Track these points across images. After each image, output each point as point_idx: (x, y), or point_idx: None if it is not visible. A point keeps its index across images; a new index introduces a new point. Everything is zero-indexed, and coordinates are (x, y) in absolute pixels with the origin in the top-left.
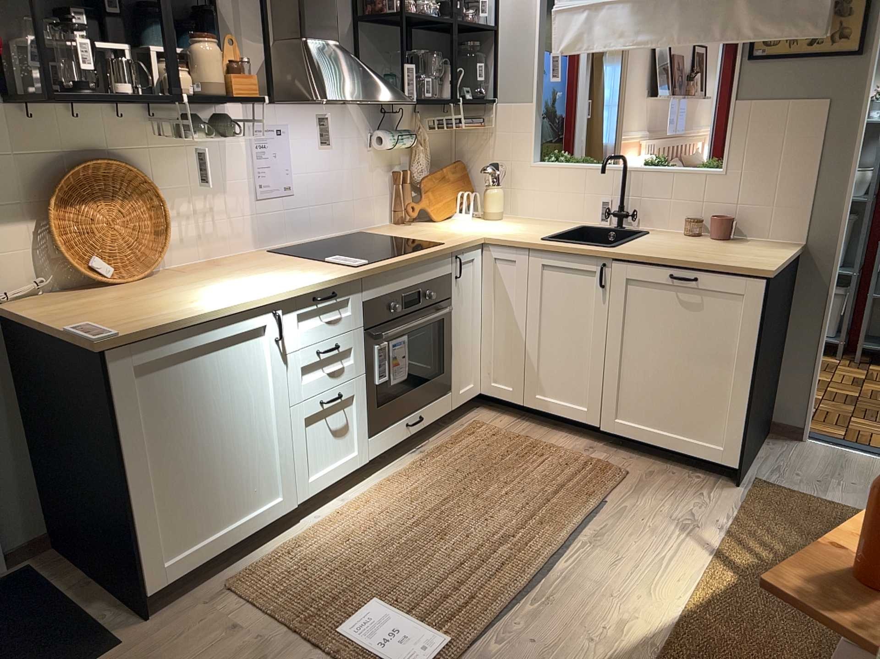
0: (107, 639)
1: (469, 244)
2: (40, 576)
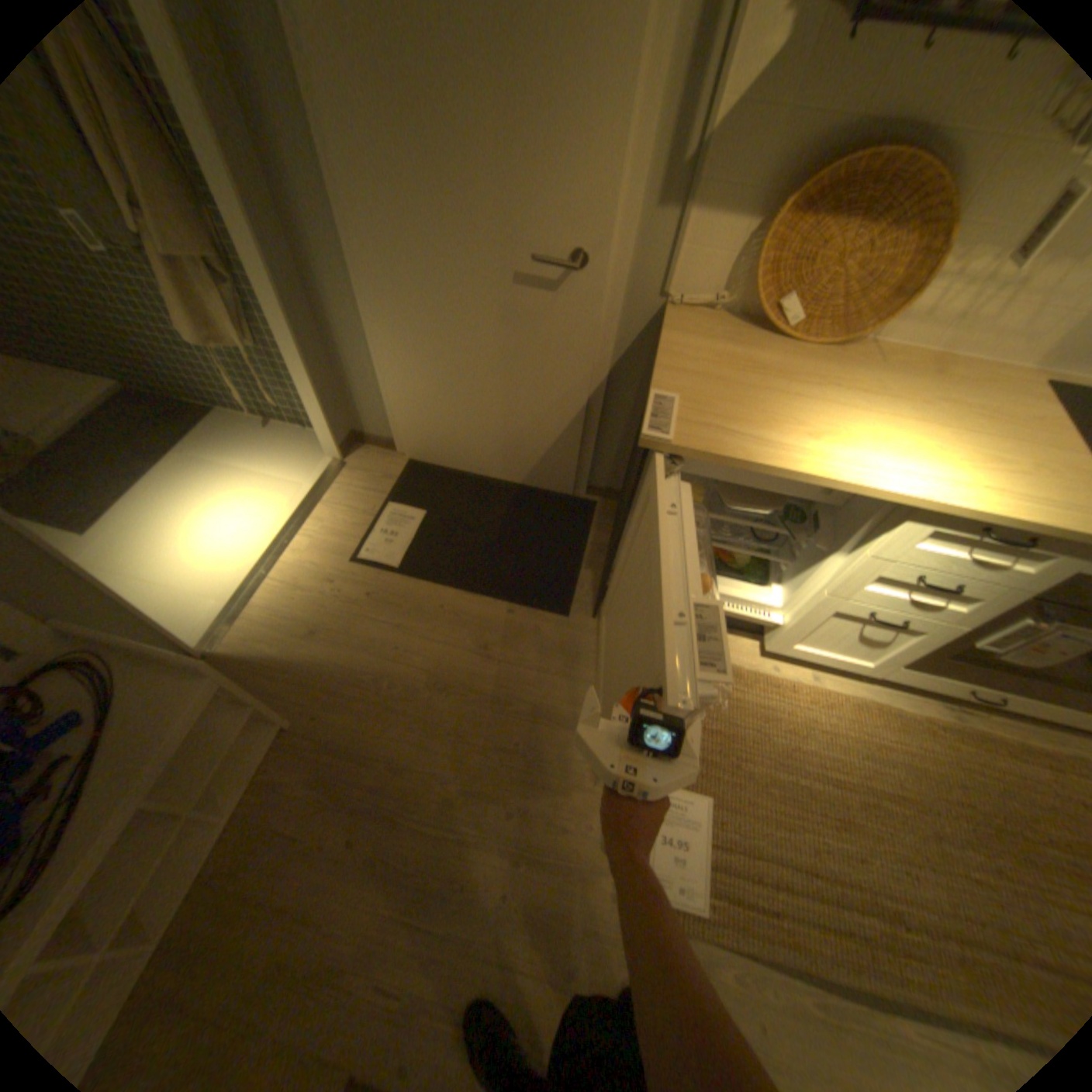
0: (566, 604)
1: None
2: (591, 516)
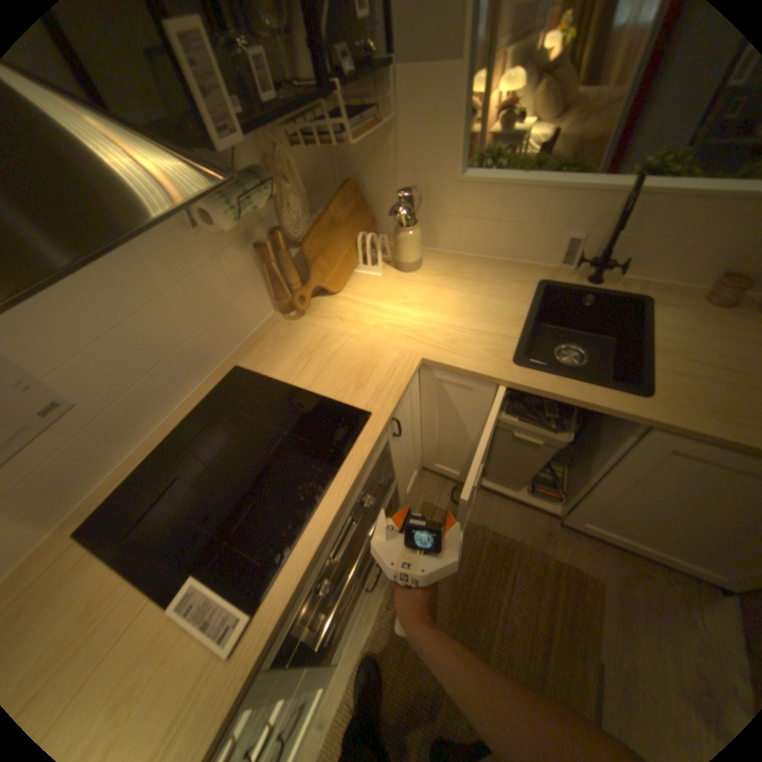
0: None
1: (403, 391)
2: None
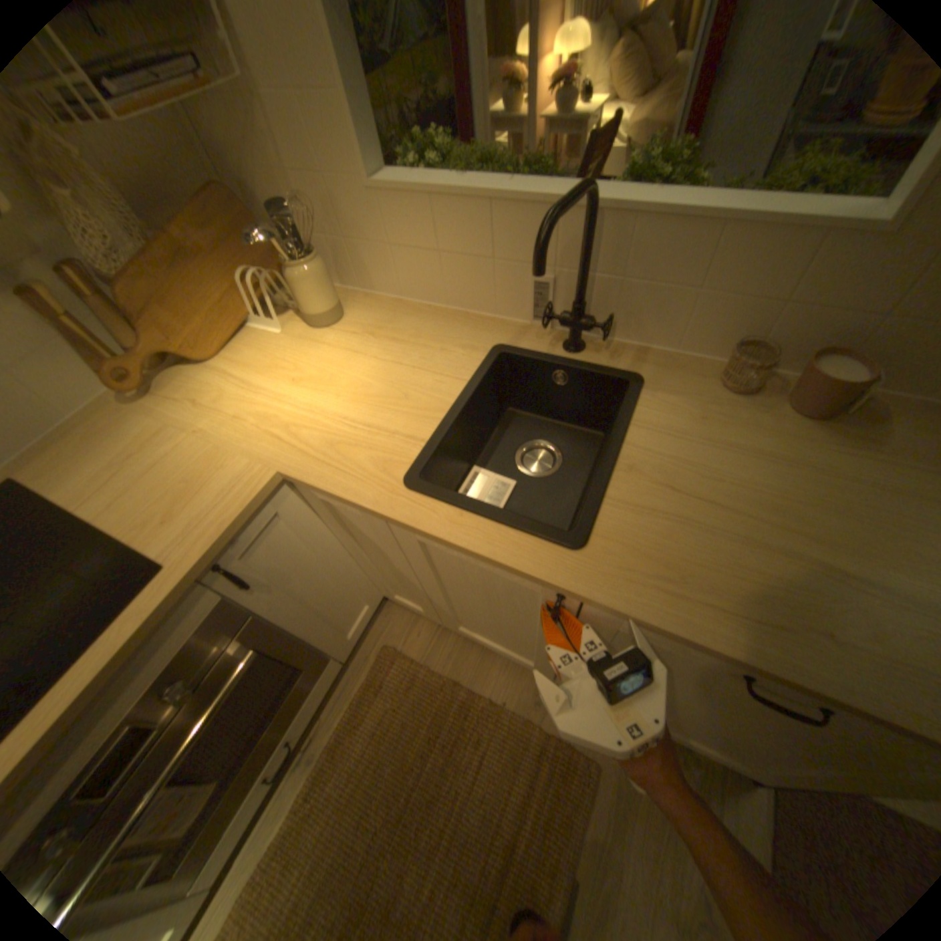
0: None
1: (234, 527)
2: None
